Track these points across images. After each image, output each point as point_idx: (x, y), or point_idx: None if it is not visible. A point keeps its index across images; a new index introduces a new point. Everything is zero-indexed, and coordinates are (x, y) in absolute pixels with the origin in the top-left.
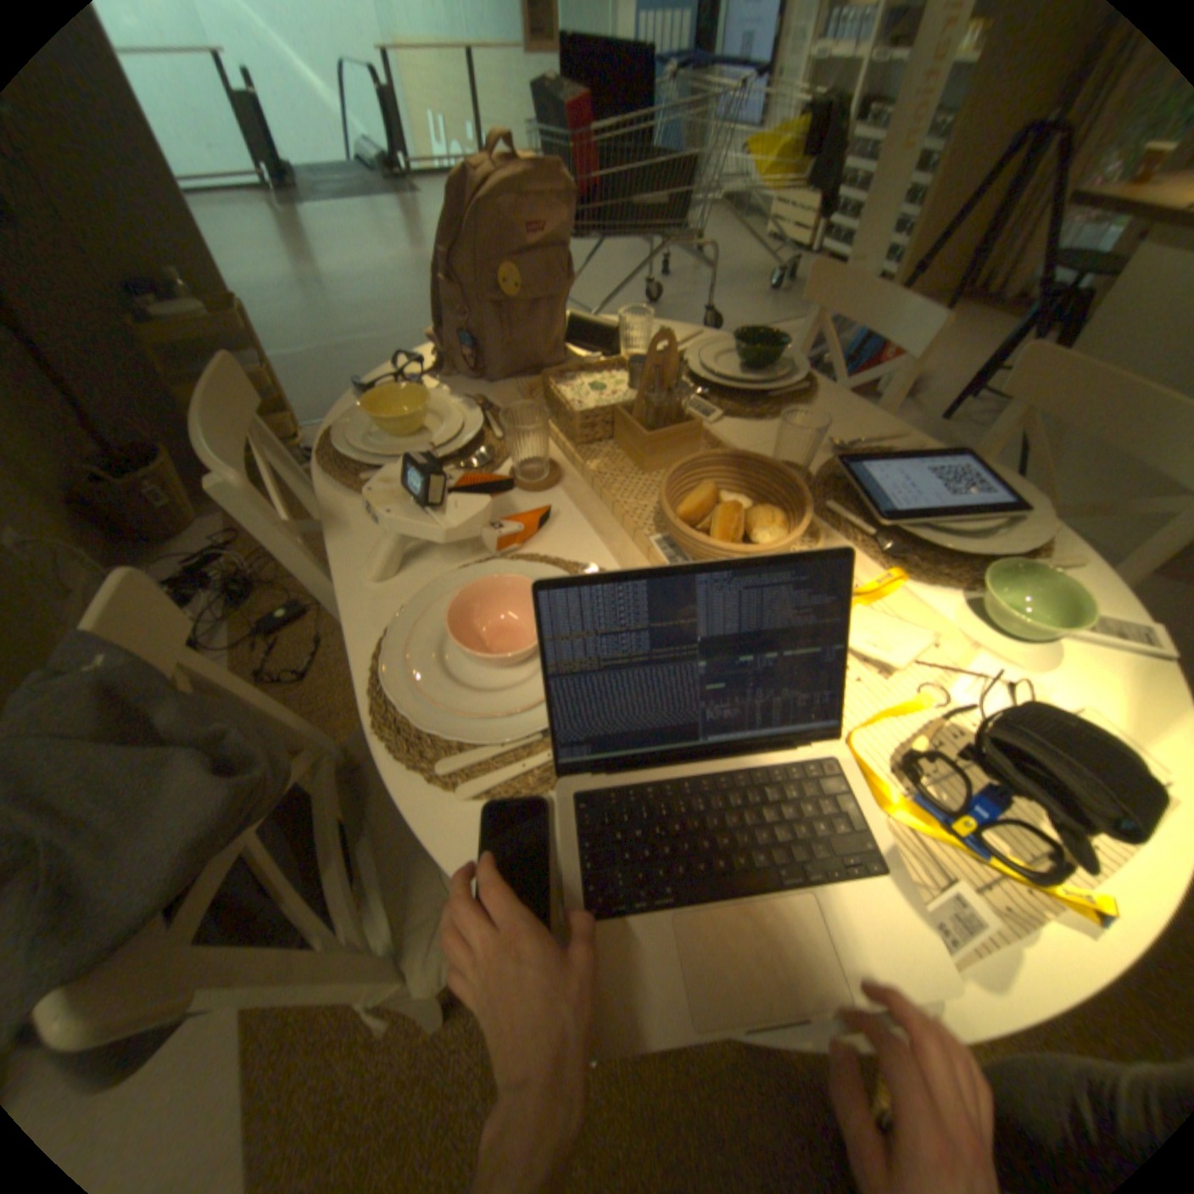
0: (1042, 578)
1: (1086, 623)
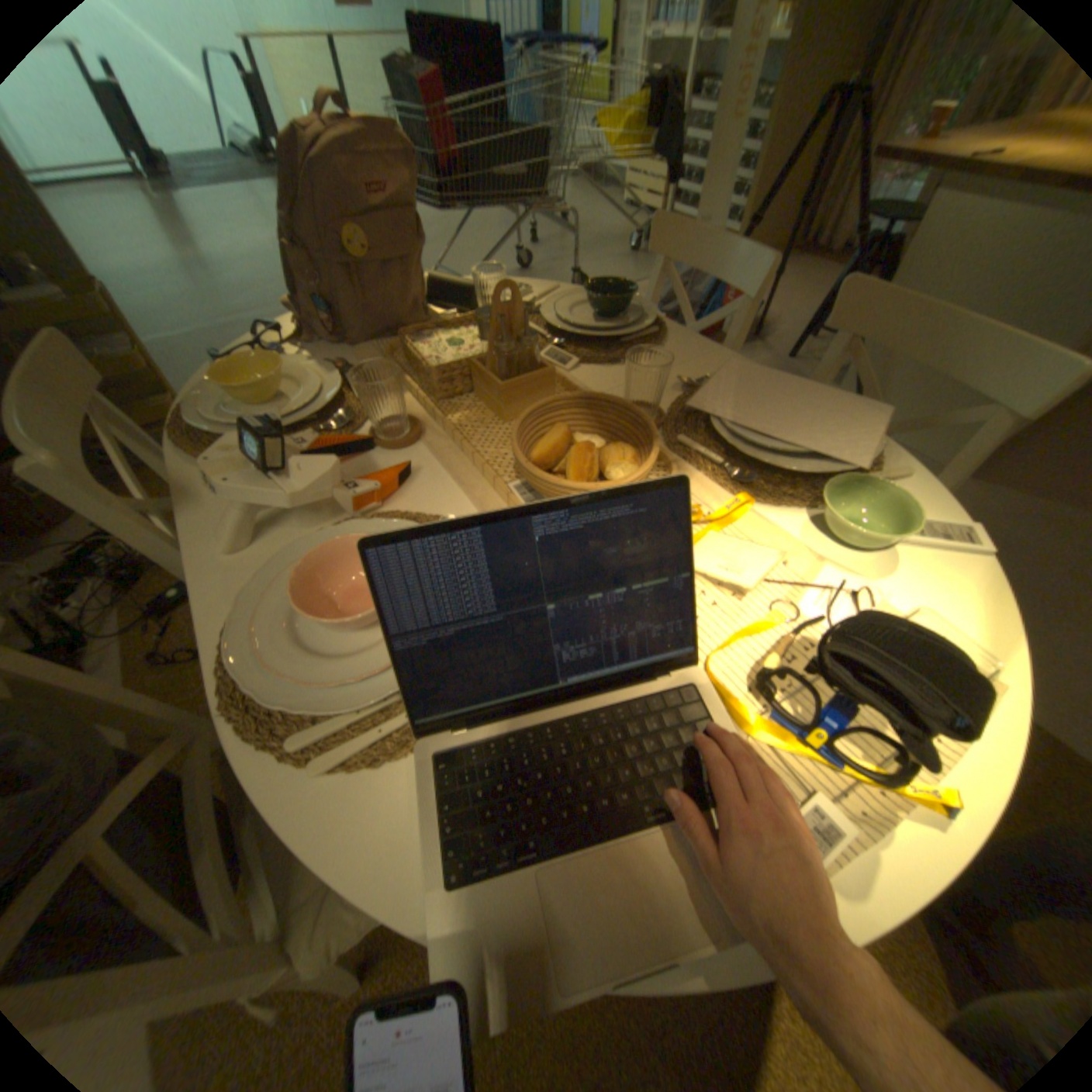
0: (883, 491)
1: (922, 528)
